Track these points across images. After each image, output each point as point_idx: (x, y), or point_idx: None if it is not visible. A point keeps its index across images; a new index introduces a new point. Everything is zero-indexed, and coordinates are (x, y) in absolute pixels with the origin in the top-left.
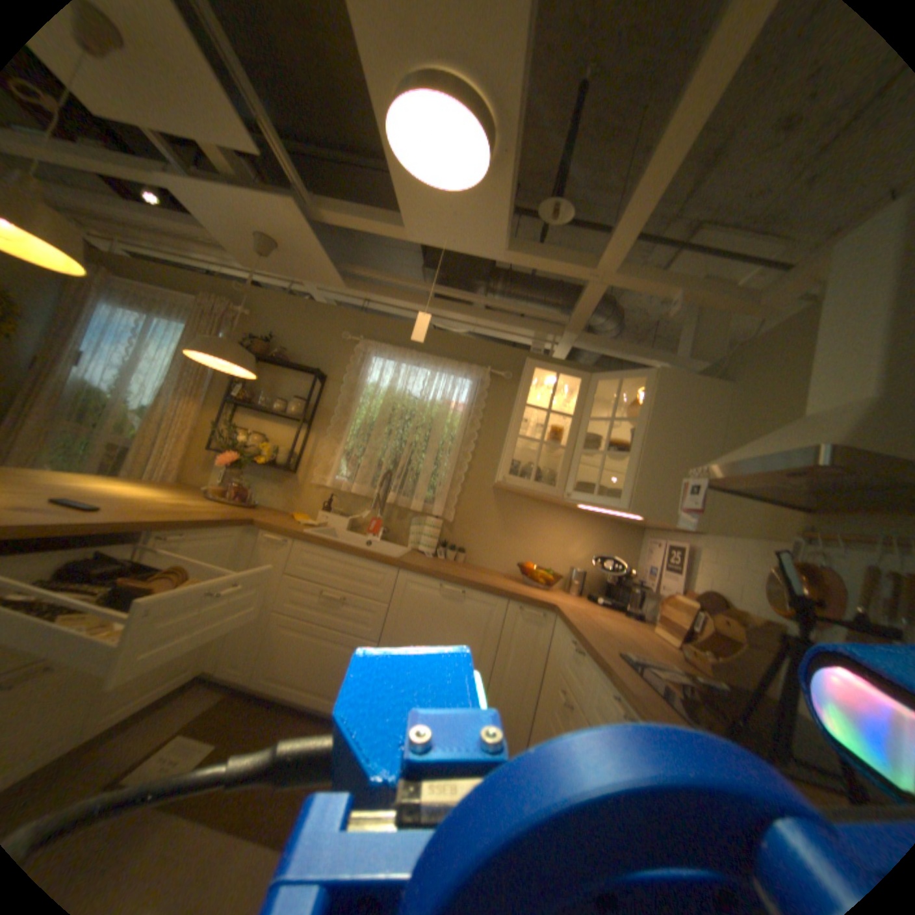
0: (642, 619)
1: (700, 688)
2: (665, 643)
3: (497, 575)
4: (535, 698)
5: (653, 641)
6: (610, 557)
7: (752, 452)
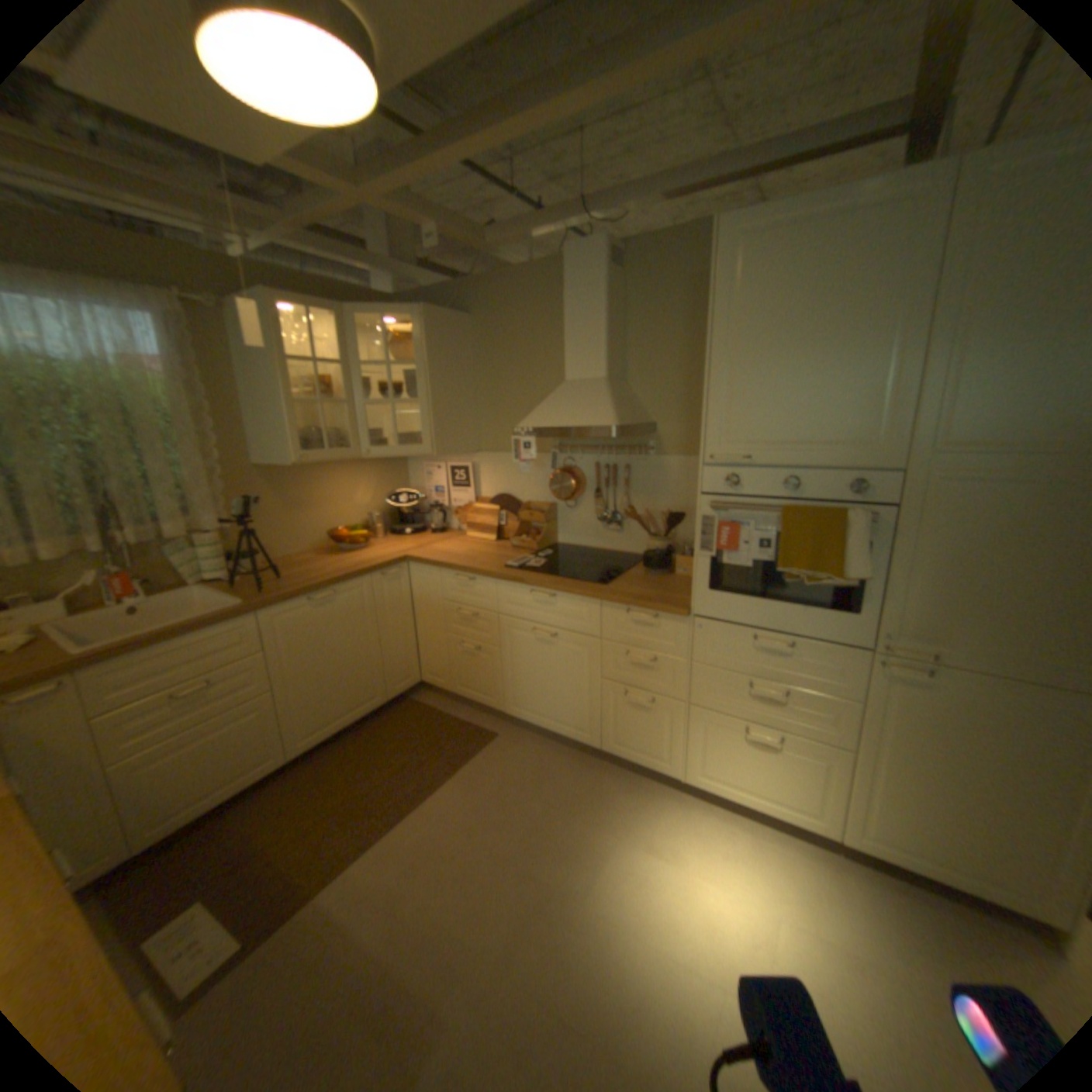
0: (433, 527)
1: (542, 558)
2: (479, 539)
3: (301, 555)
4: (411, 627)
5: (475, 542)
6: (386, 487)
7: (552, 414)
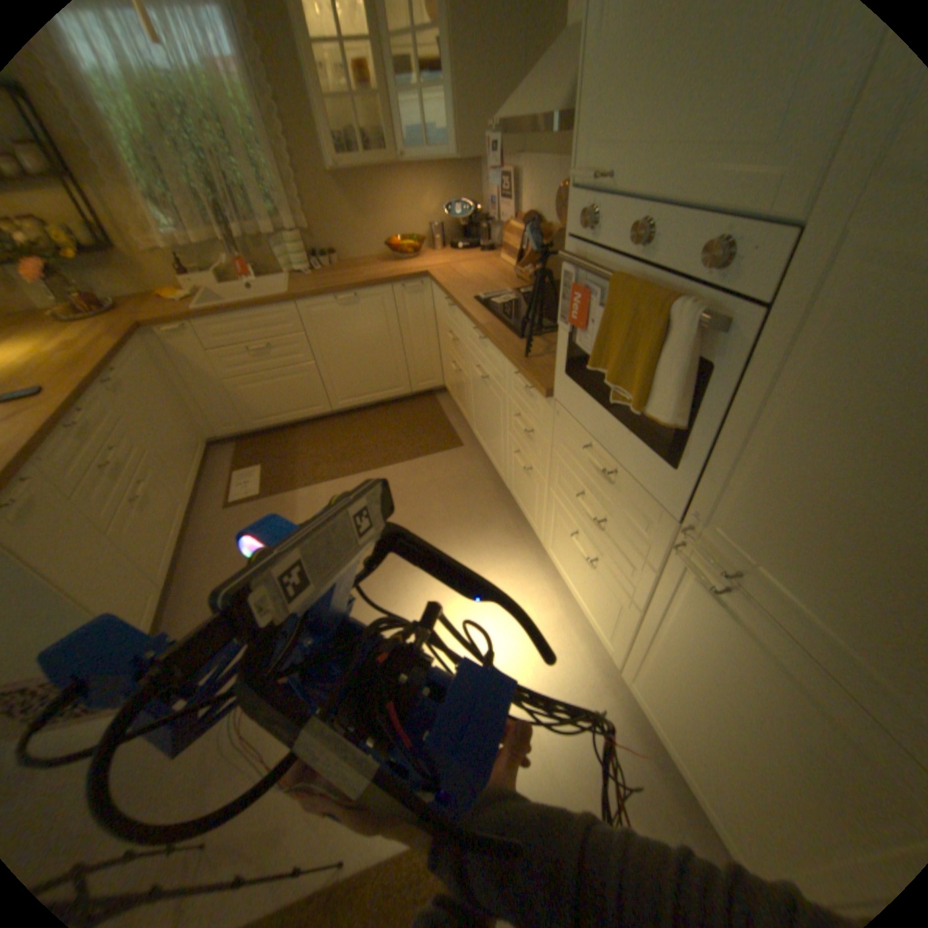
0: (492, 245)
1: (520, 297)
2: (506, 265)
3: (371, 259)
4: (435, 340)
5: (498, 268)
6: (457, 196)
7: (525, 96)
